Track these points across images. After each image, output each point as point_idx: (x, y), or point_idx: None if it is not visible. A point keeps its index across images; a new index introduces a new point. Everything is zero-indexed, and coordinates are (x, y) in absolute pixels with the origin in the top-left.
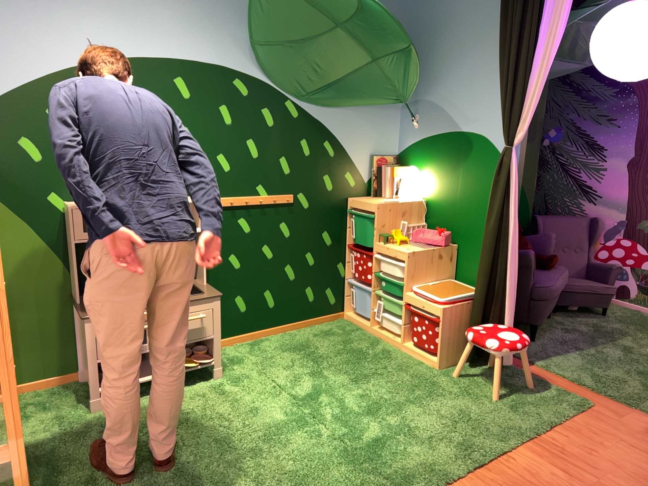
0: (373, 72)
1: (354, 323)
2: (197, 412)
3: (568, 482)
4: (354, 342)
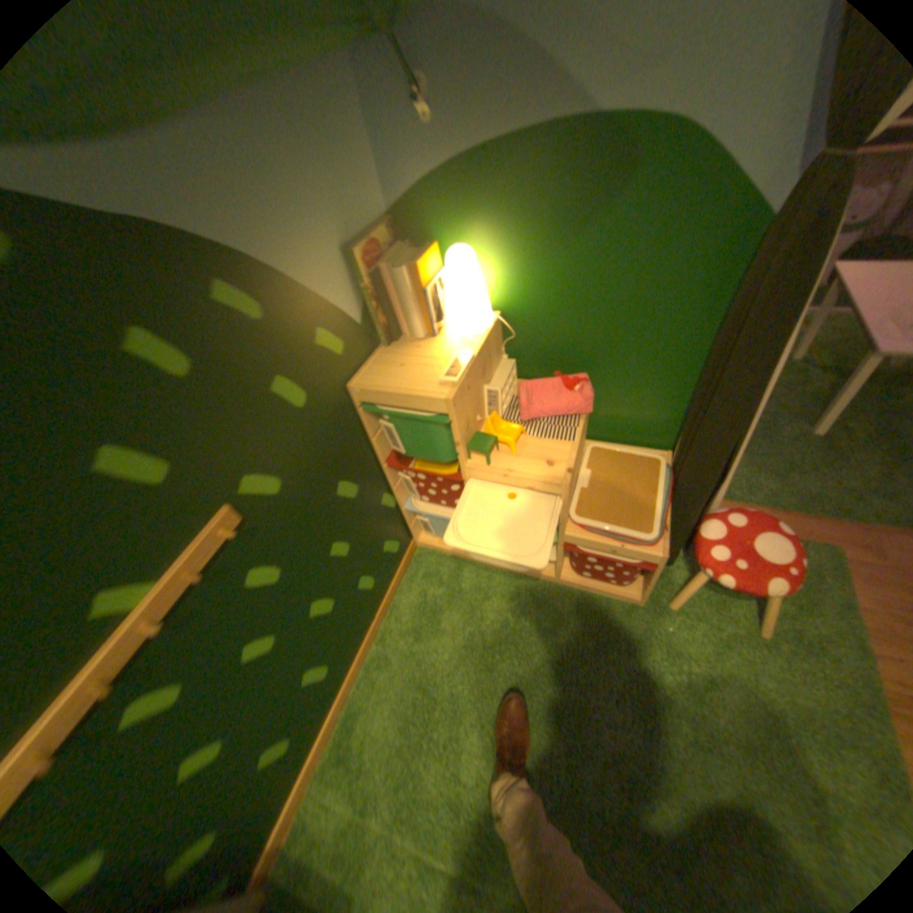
0: None
1: (441, 552)
2: None
3: None
4: (482, 609)
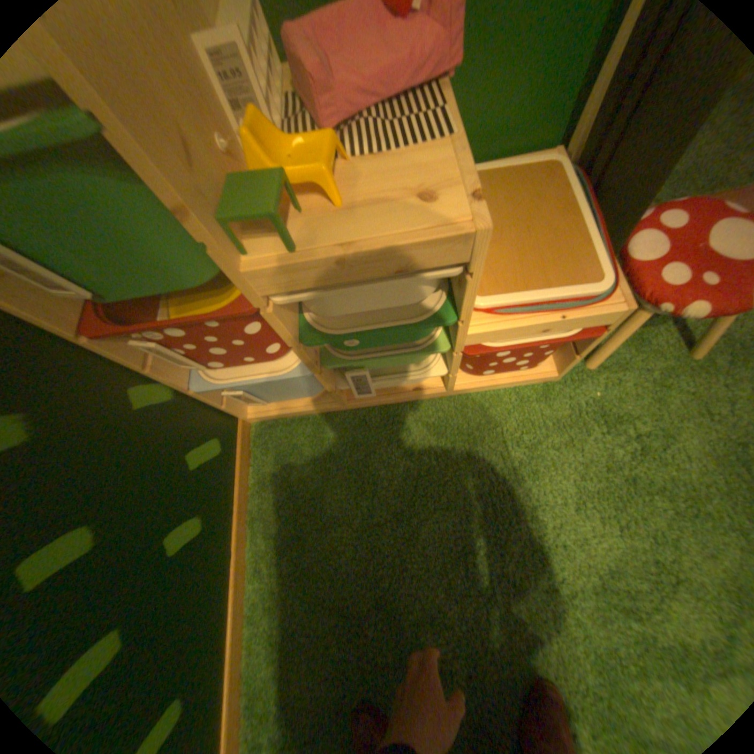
0: None
1: (287, 417)
2: None
3: None
4: (370, 469)
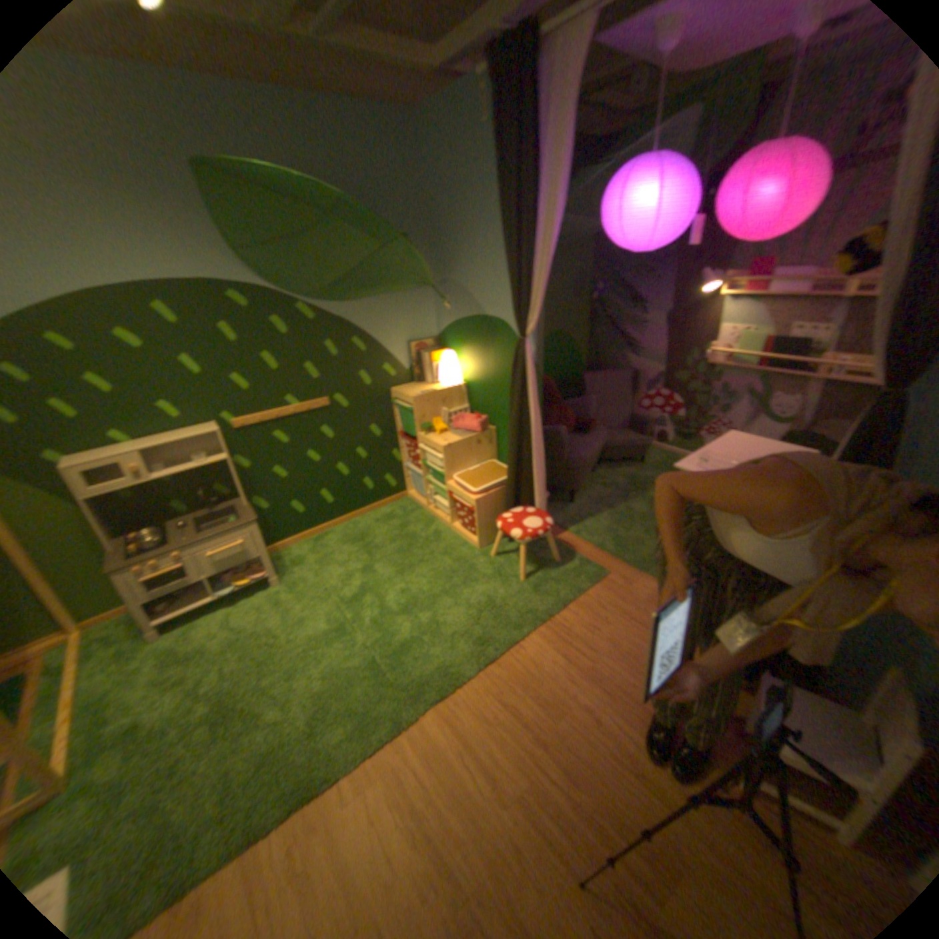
0: (388, 259)
1: (415, 502)
2: (249, 630)
3: (565, 672)
4: (410, 525)
